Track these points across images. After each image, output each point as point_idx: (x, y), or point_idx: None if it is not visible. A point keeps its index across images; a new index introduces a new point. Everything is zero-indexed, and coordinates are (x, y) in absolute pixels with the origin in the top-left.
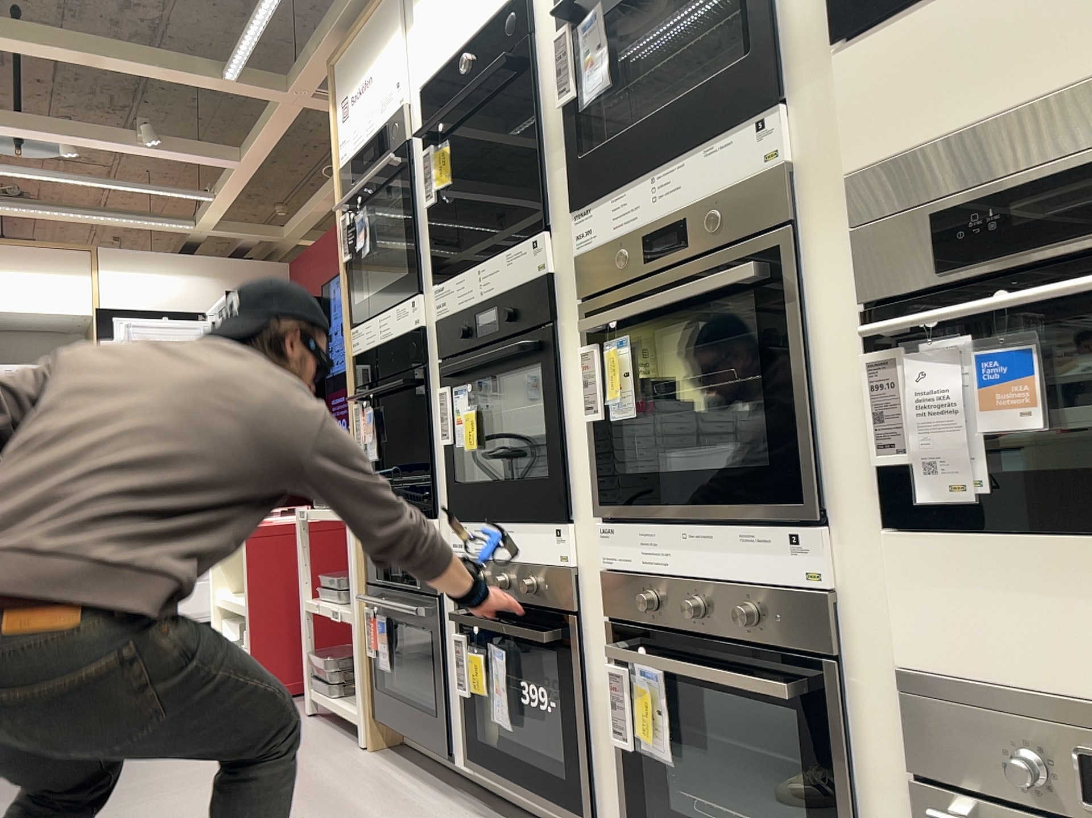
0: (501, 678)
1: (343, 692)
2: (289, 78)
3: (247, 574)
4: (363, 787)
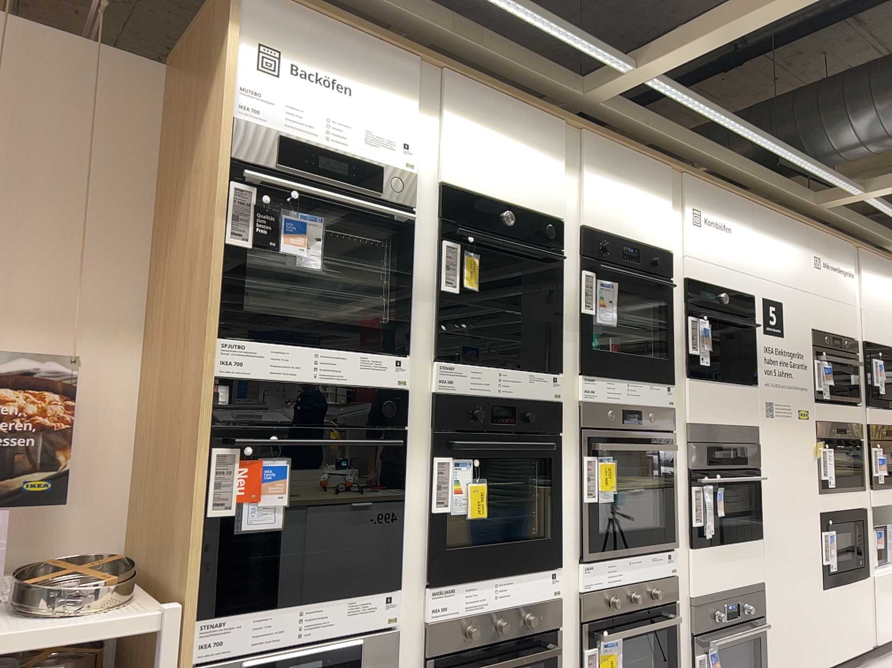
0: None
1: None
2: None
3: None
4: None
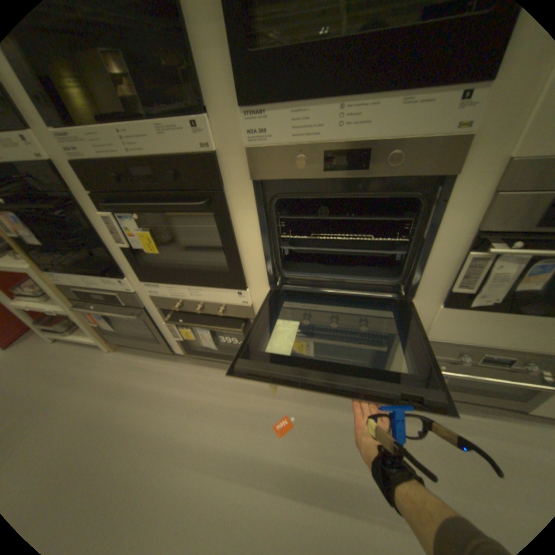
0: (207, 337)
1: (69, 331)
2: None
3: None
4: (131, 376)
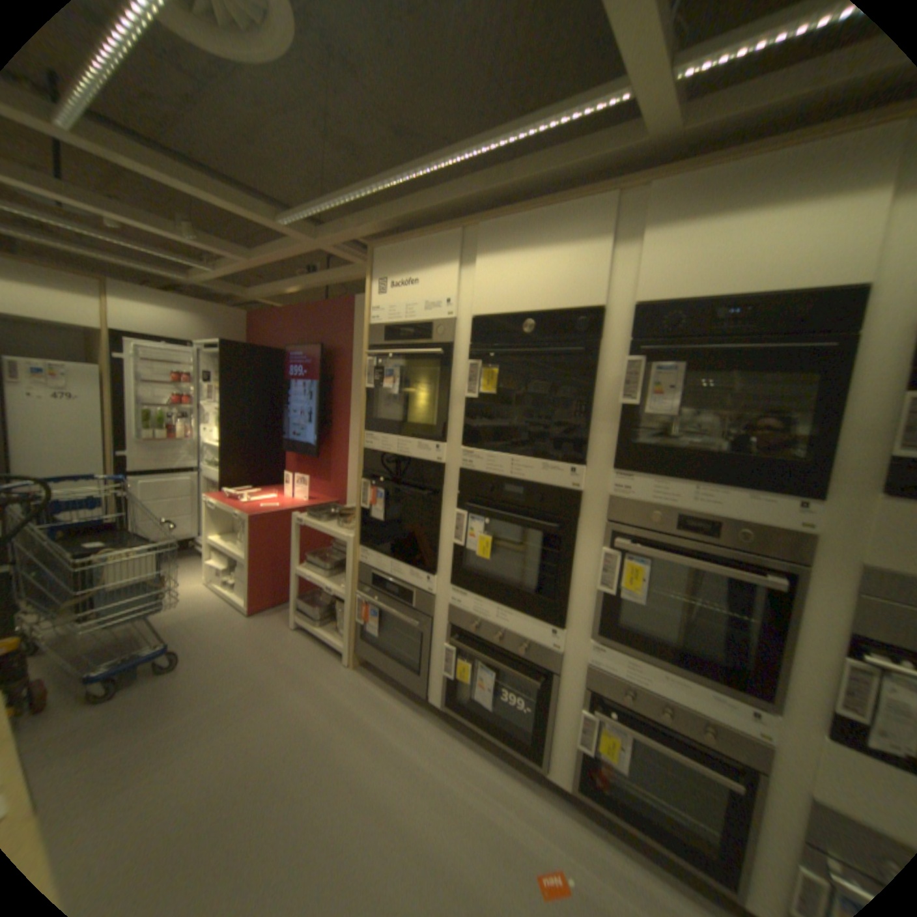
0: (488, 685)
1: (320, 625)
2: (317, 230)
3: (240, 538)
4: (365, 709)
